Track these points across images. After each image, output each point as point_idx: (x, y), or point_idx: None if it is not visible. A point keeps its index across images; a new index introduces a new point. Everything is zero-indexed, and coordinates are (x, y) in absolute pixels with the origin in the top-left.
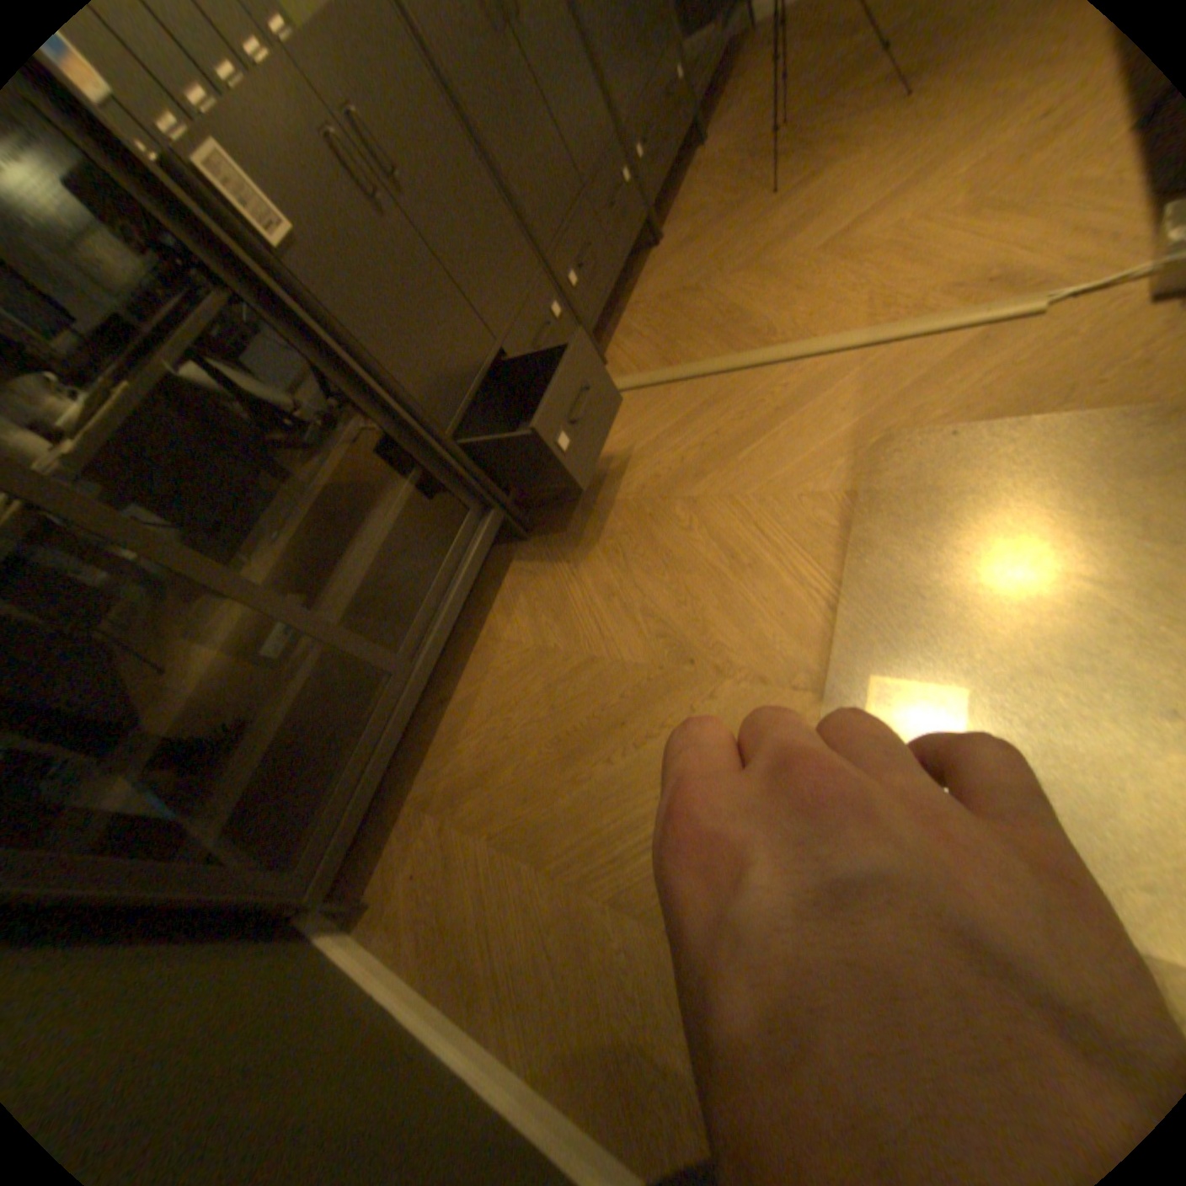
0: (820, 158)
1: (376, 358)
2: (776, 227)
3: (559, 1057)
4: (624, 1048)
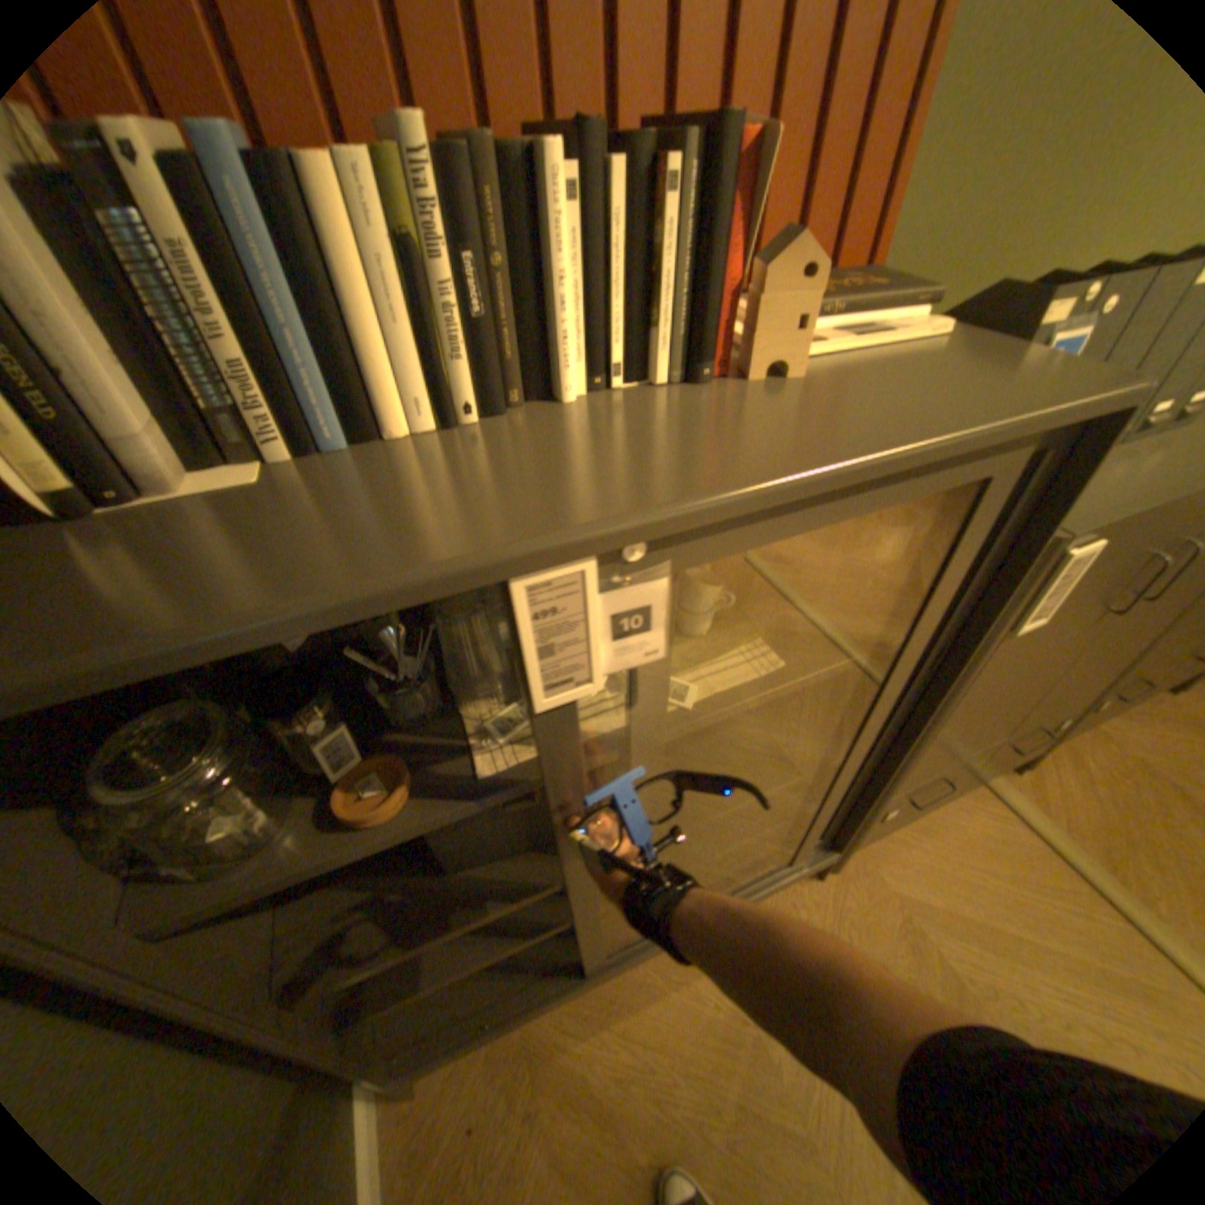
0: None
1: (943, 733)
2: None
3: None
4: None
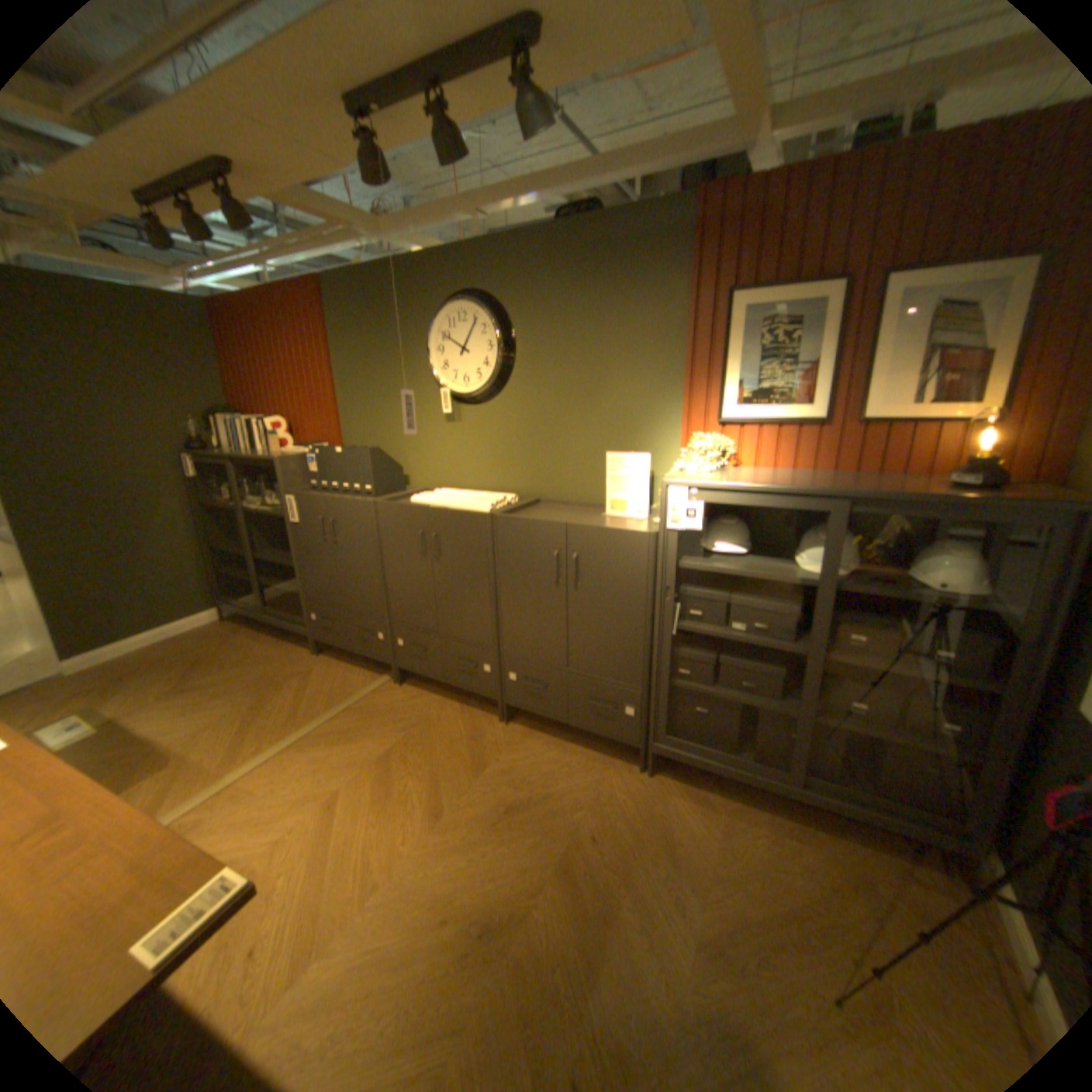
0: (449, 826)
1: (299, 561)
2: (398, 778)
3: (122, 658)
4: (105, 668)
